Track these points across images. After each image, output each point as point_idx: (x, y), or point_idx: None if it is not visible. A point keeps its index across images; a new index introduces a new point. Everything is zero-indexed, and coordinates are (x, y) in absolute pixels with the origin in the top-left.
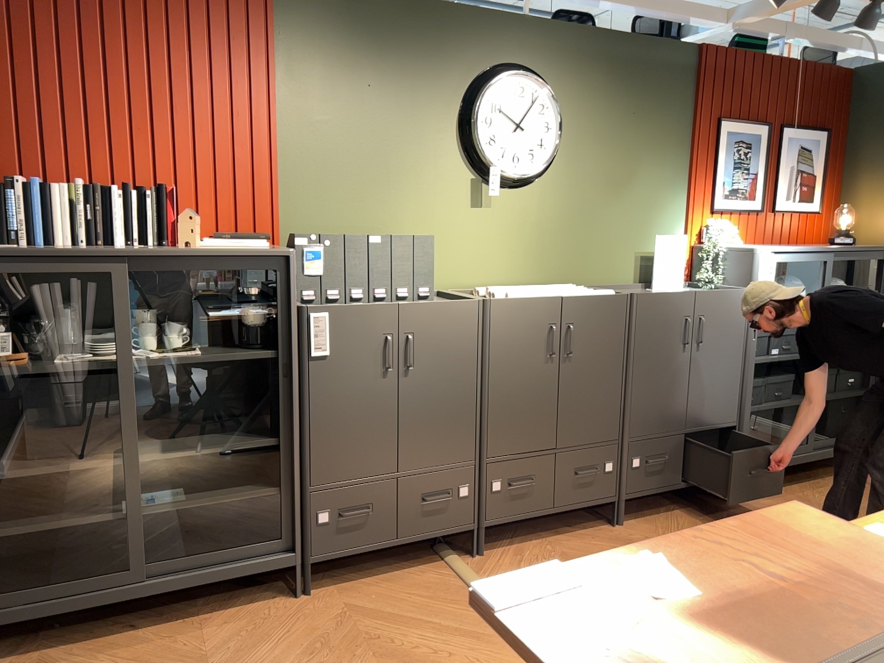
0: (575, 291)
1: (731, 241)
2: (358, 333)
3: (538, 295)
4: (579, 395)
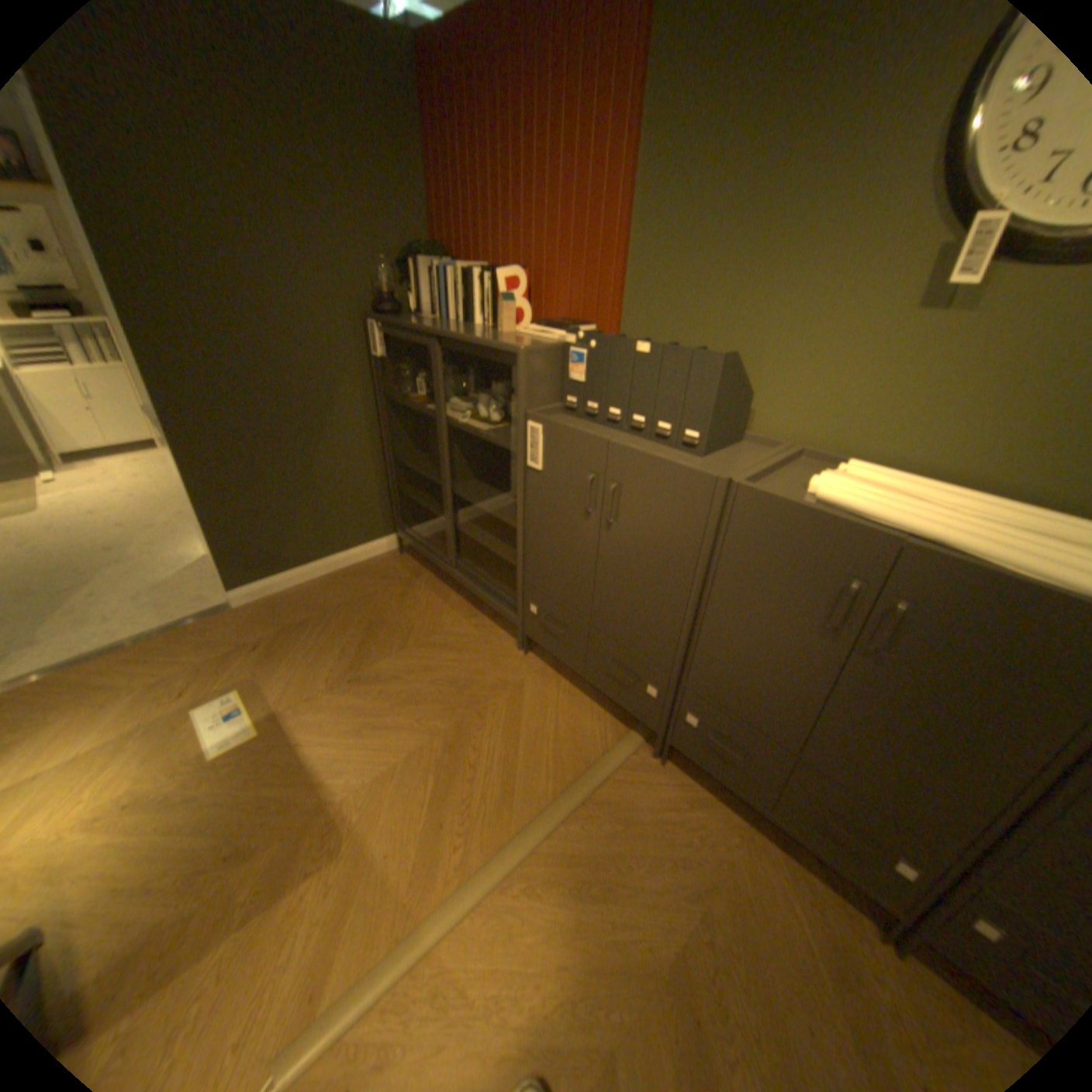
0: (998, 546)
1: None
2: (567, 460)
3: (881, 514)
4: (877, 723)
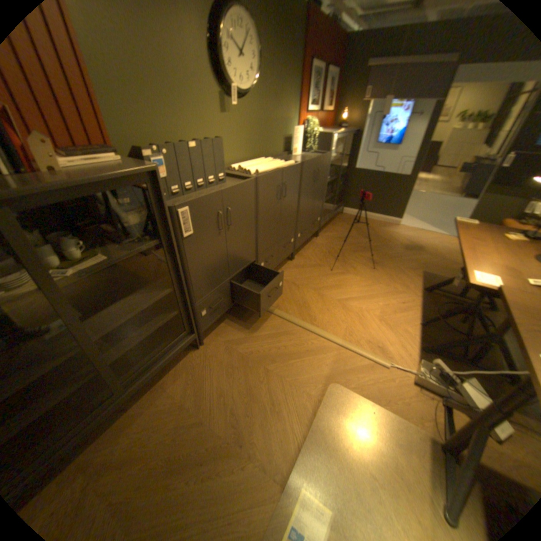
0: (282, 164)
1: (318, 128)
2: (206, 214)
3: (270, 169)
4: (286, 215)
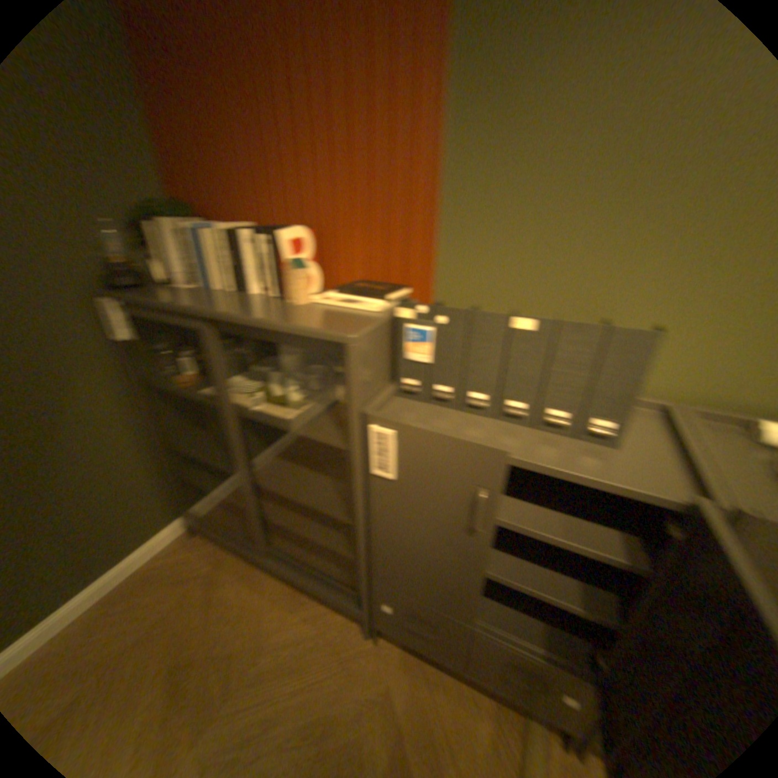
0: None
1: None
2: (438, 470)
3: None
4: None
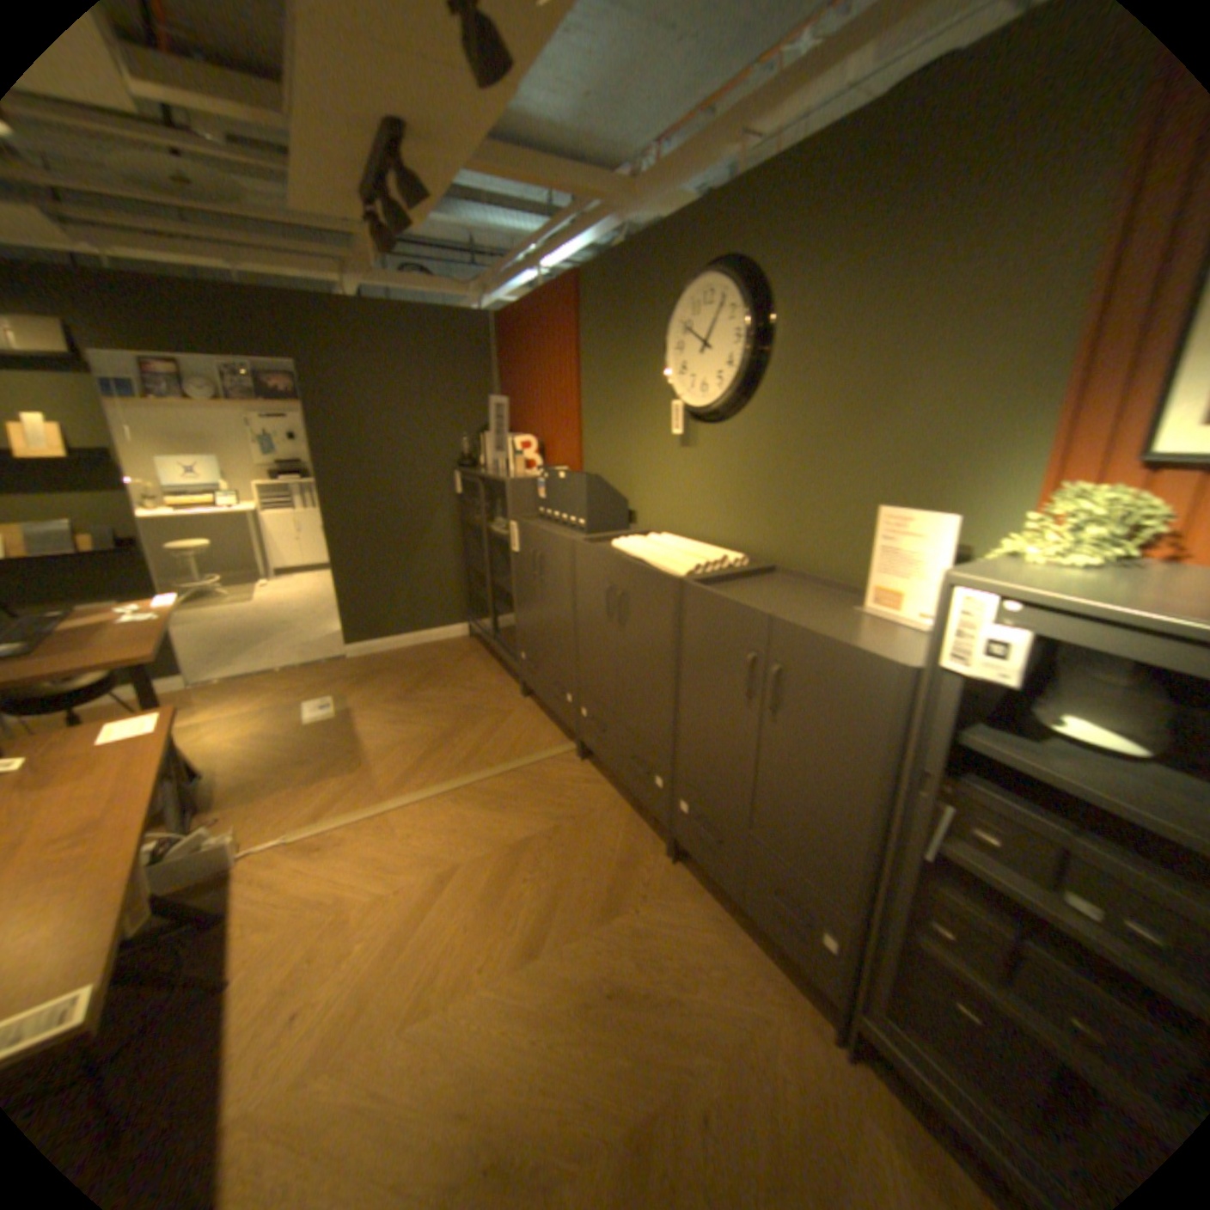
0: (654, 558)
1: (1060, 549)
2: (525, 543)
3: (626, 551)
4: (630, 674)
